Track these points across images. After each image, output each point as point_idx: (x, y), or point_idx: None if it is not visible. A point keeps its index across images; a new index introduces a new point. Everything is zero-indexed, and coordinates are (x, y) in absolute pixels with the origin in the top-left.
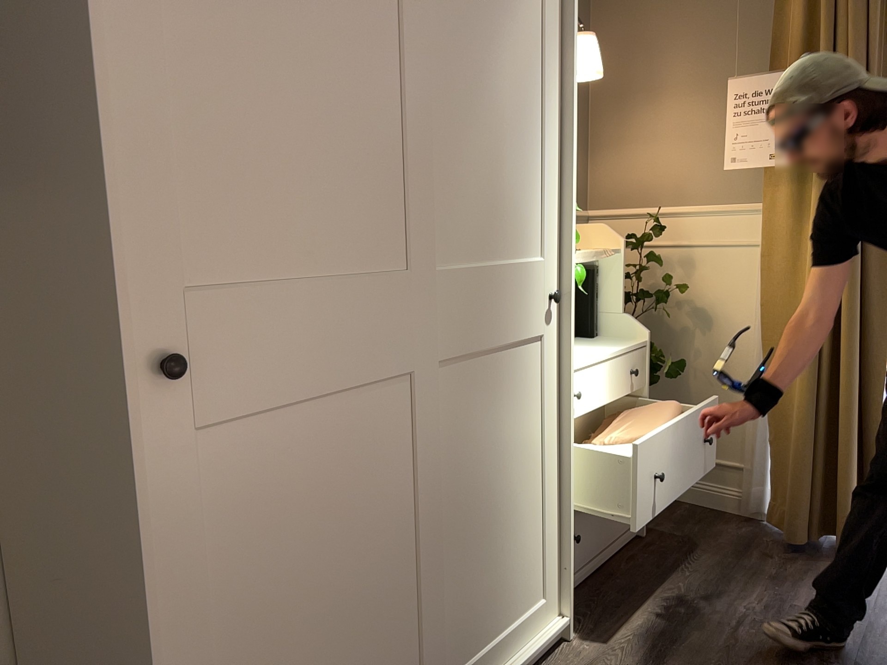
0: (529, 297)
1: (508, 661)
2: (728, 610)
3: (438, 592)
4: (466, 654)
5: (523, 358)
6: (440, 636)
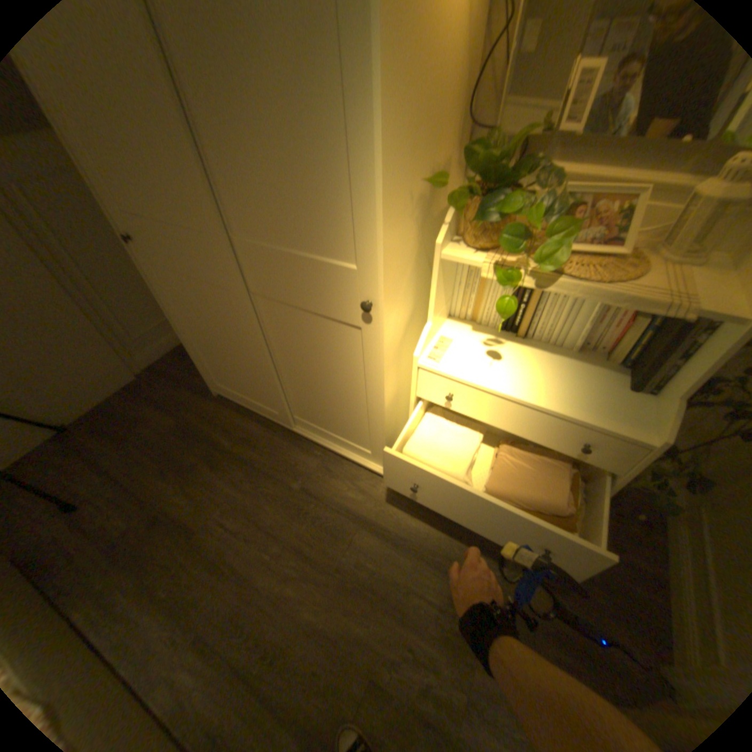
0: (335, 293)
1: (336, 446)
2: (446, 598)
3: (282, 388)
4: (309, 421)
5: (337, 331)
6: (287, 402)
